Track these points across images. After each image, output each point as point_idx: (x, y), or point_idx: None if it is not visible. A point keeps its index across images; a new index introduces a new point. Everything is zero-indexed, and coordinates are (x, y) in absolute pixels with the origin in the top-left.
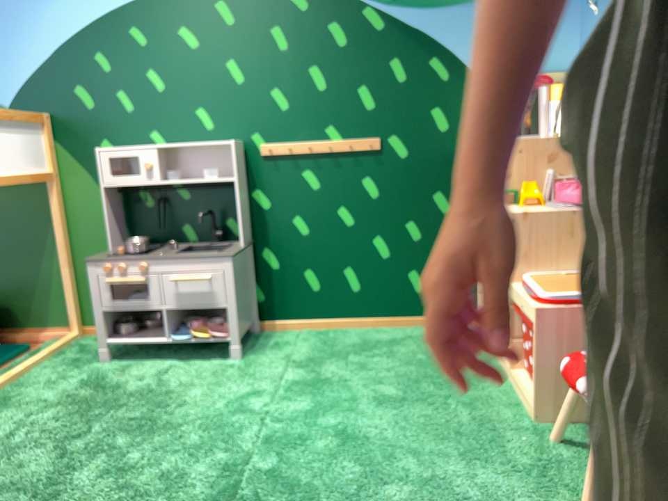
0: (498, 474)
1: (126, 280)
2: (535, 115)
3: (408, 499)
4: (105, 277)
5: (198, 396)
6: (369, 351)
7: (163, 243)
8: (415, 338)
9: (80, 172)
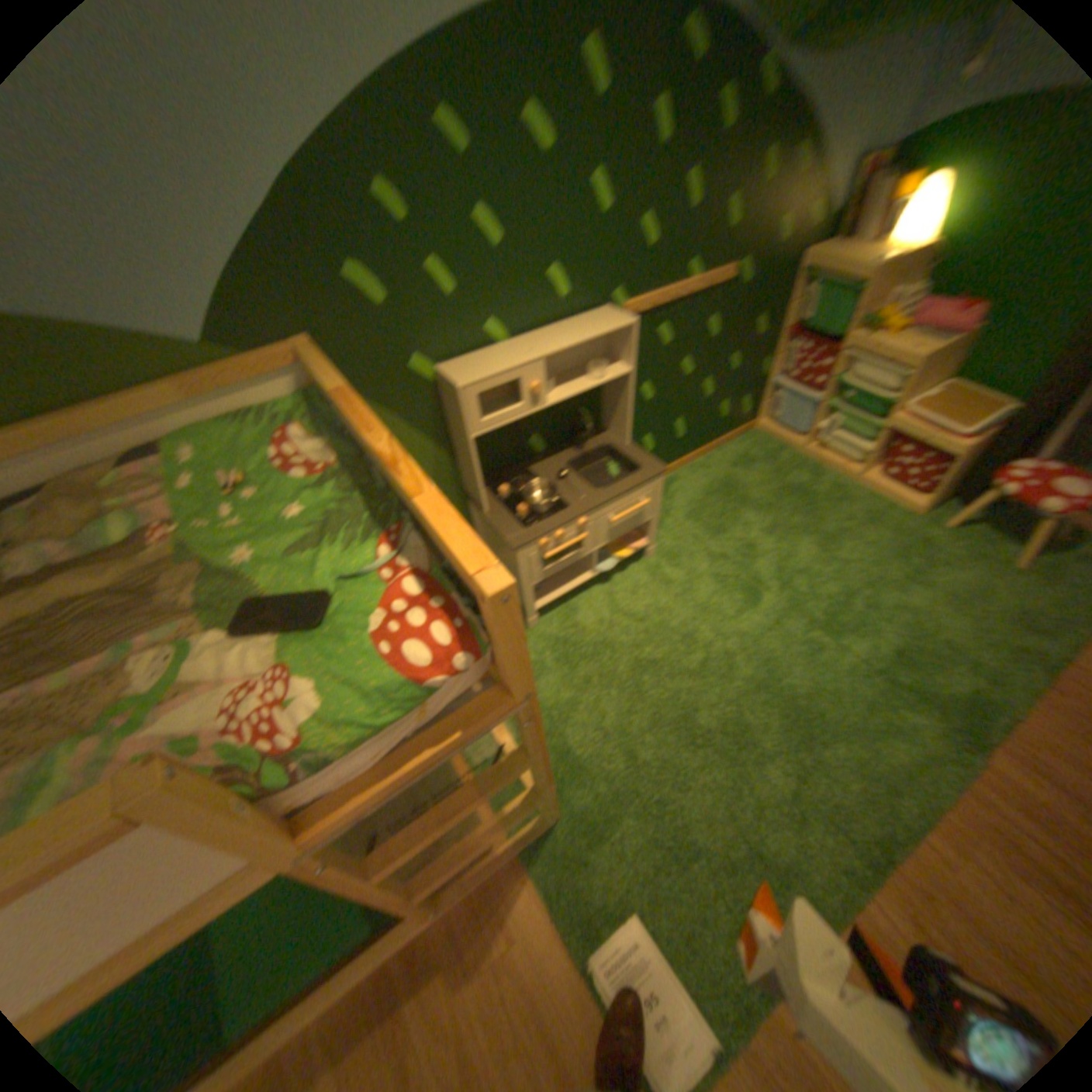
0: (960, 570)
1: (570, 545)
2: (861, 211)
3: (952, 617)
4: (541, 552)
5: (692, 612)
6: (727, 493)
7: (512, 468)
8: (736, 463)
9: (386, 416)
